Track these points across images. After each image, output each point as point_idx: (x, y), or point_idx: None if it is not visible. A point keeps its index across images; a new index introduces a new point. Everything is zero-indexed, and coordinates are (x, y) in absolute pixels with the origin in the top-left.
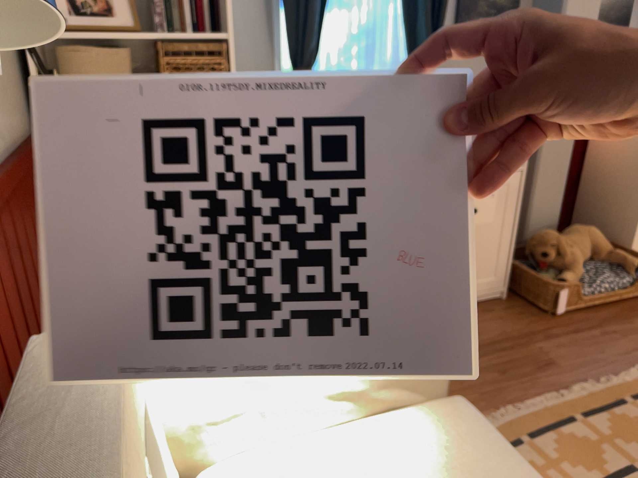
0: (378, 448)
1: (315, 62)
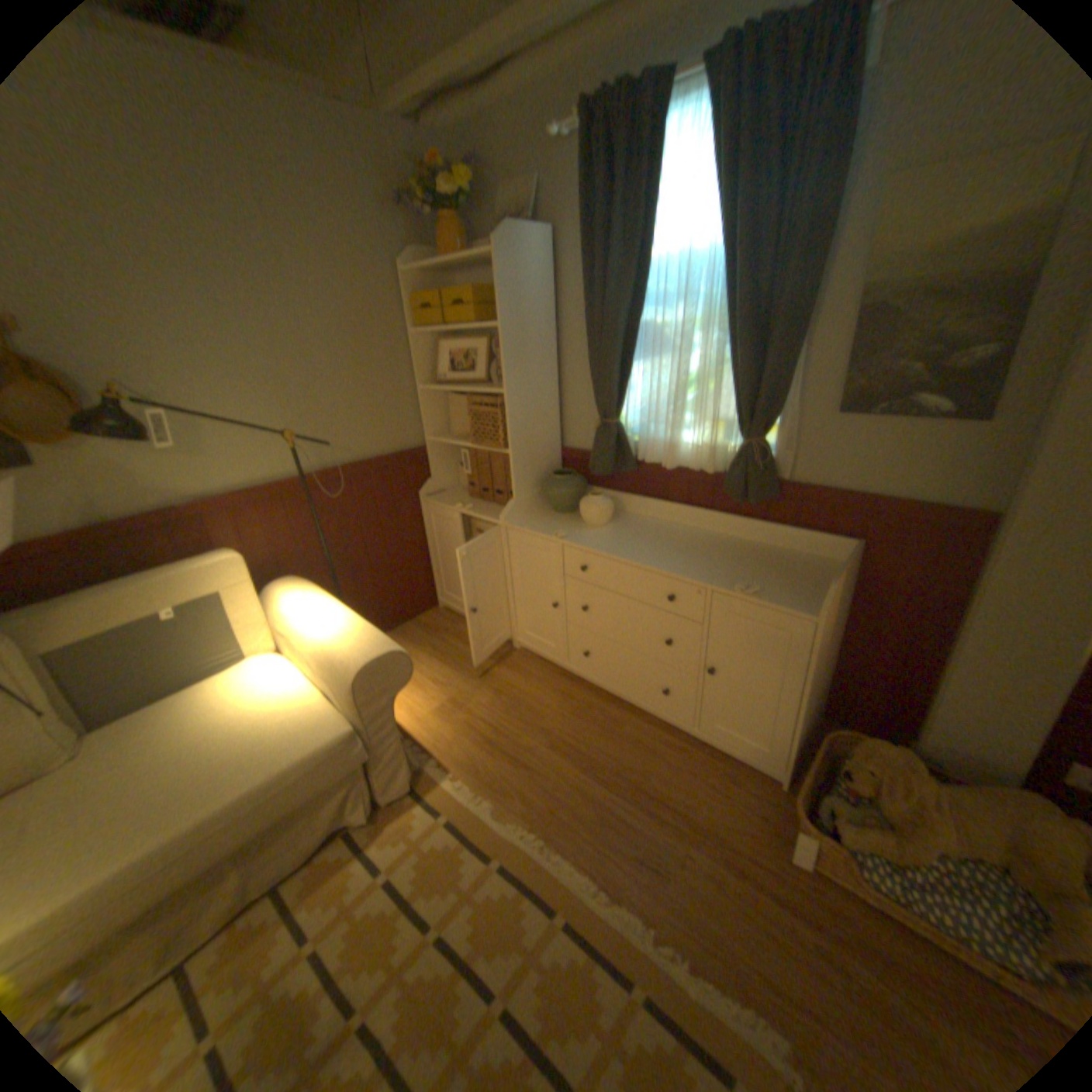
0: (287, 704)
1: (631, 411)
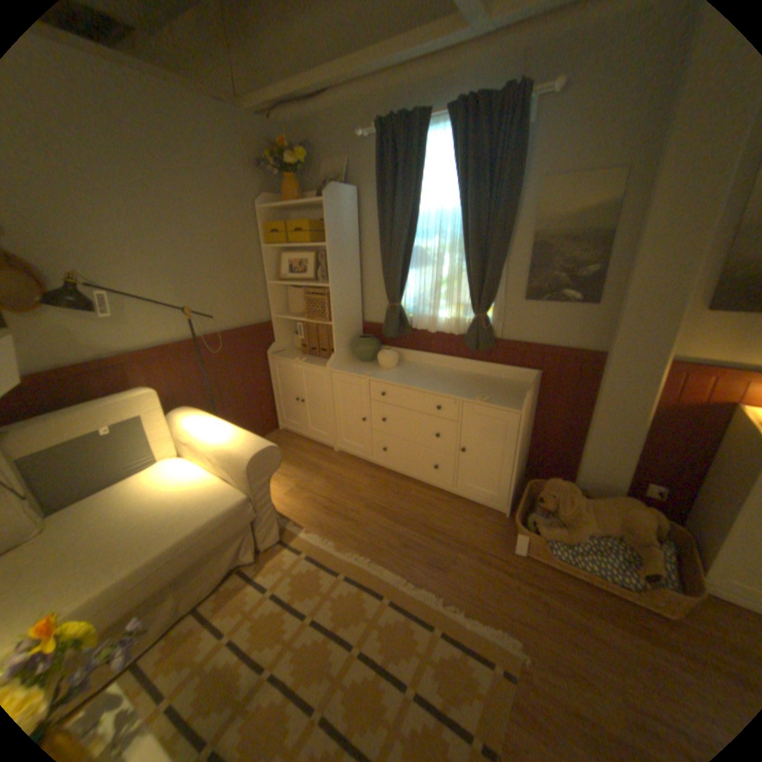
0: (197, 486)
1: (407, 299)
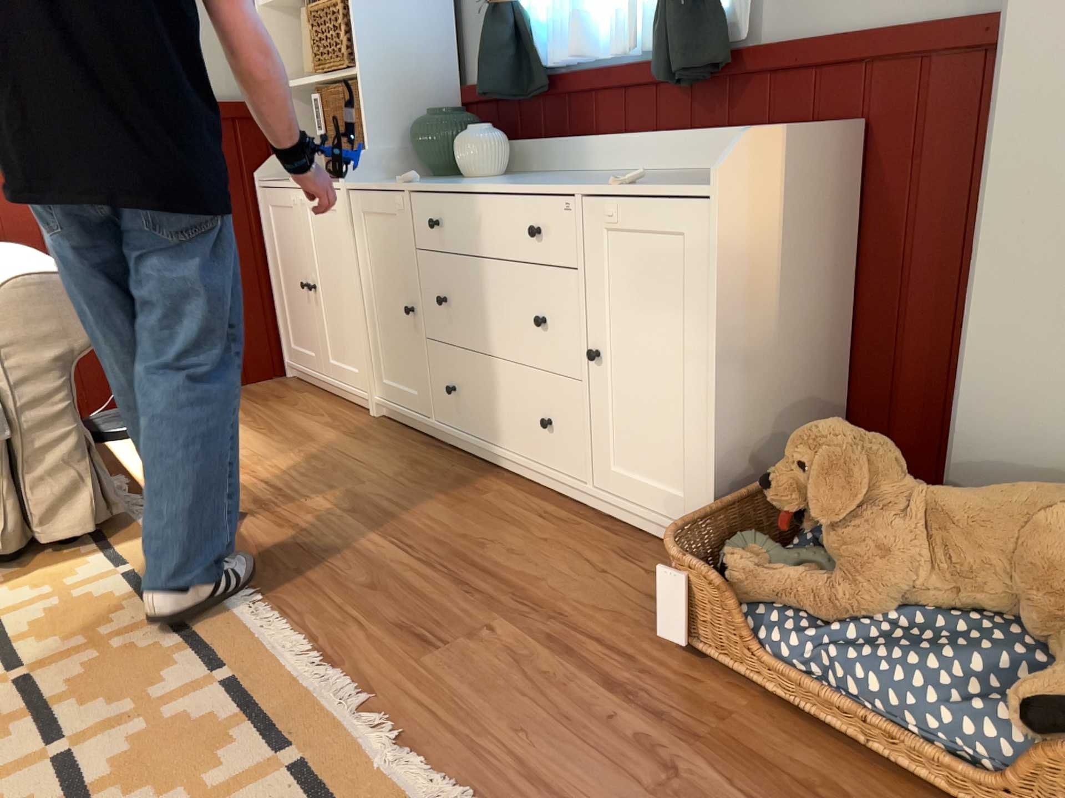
0: None
1: None
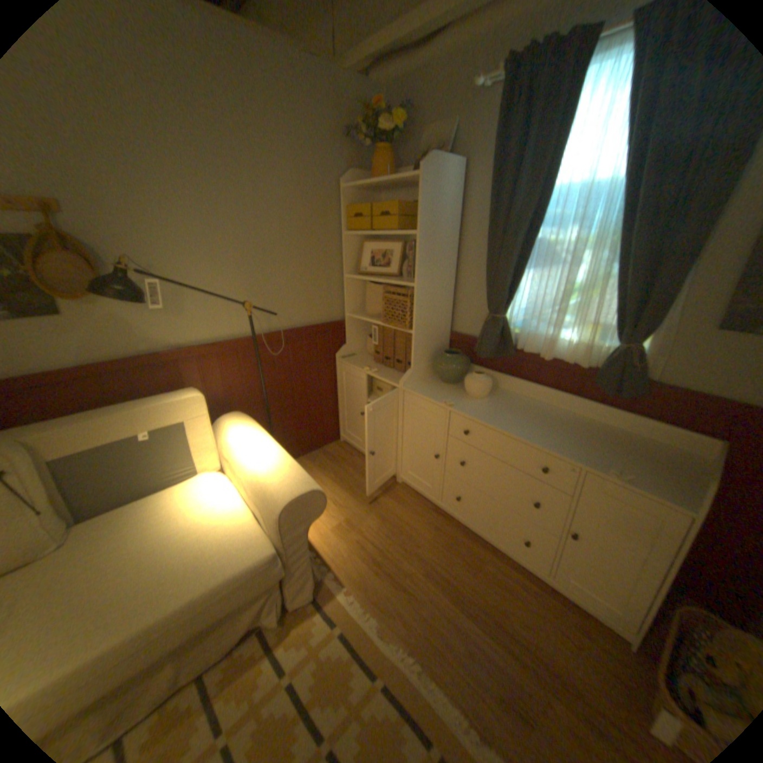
0: (226, 521)
1: (516, 309)
